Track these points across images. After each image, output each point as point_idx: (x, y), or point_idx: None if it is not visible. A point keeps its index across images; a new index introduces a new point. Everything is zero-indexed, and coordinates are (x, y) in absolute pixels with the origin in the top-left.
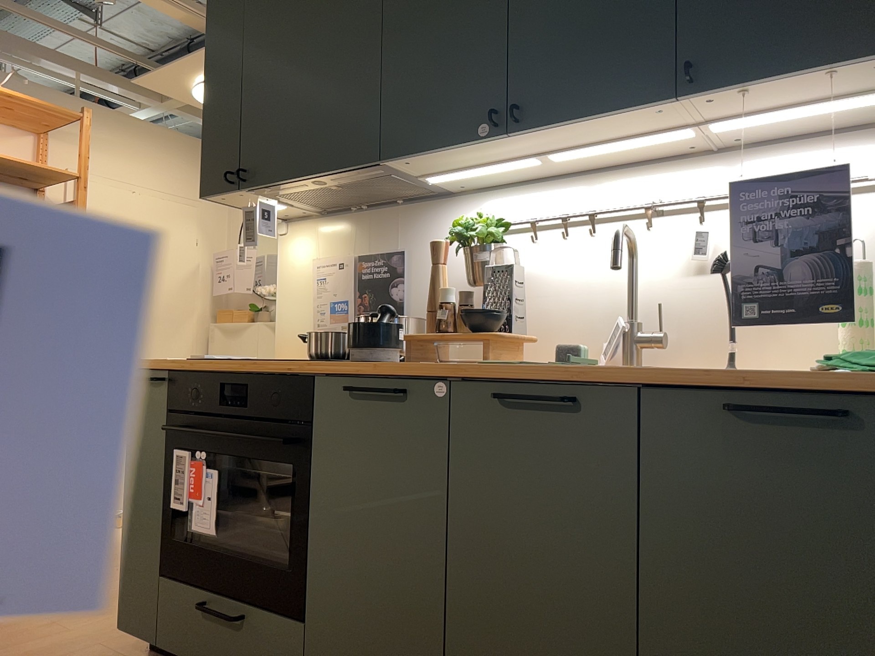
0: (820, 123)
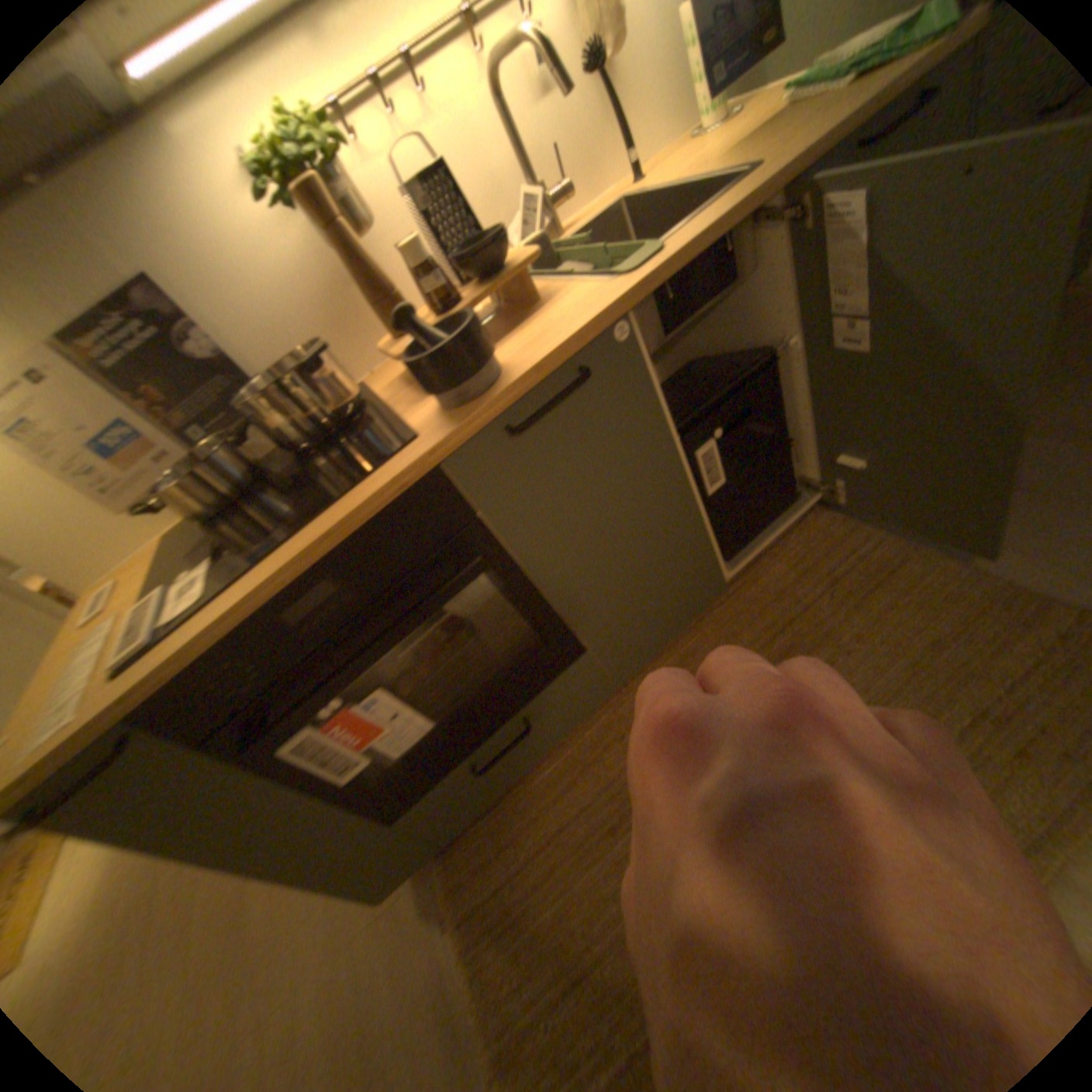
0: None
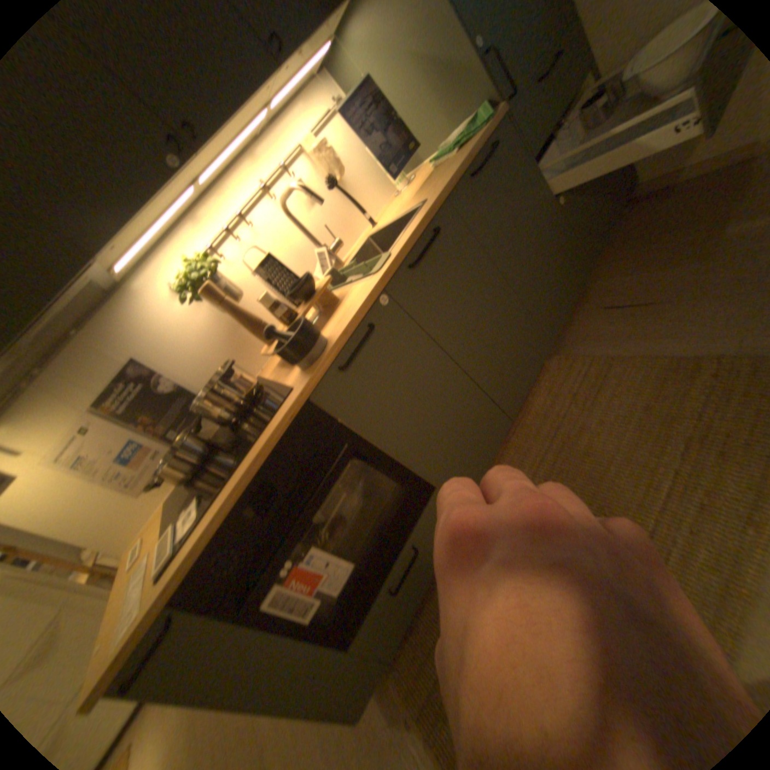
0: (294, 82)
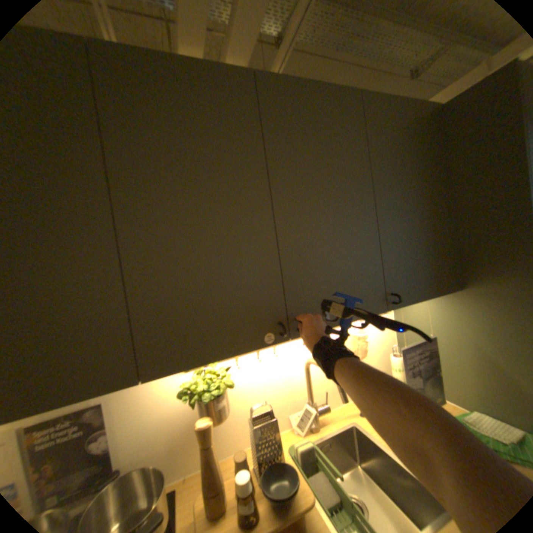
0: None
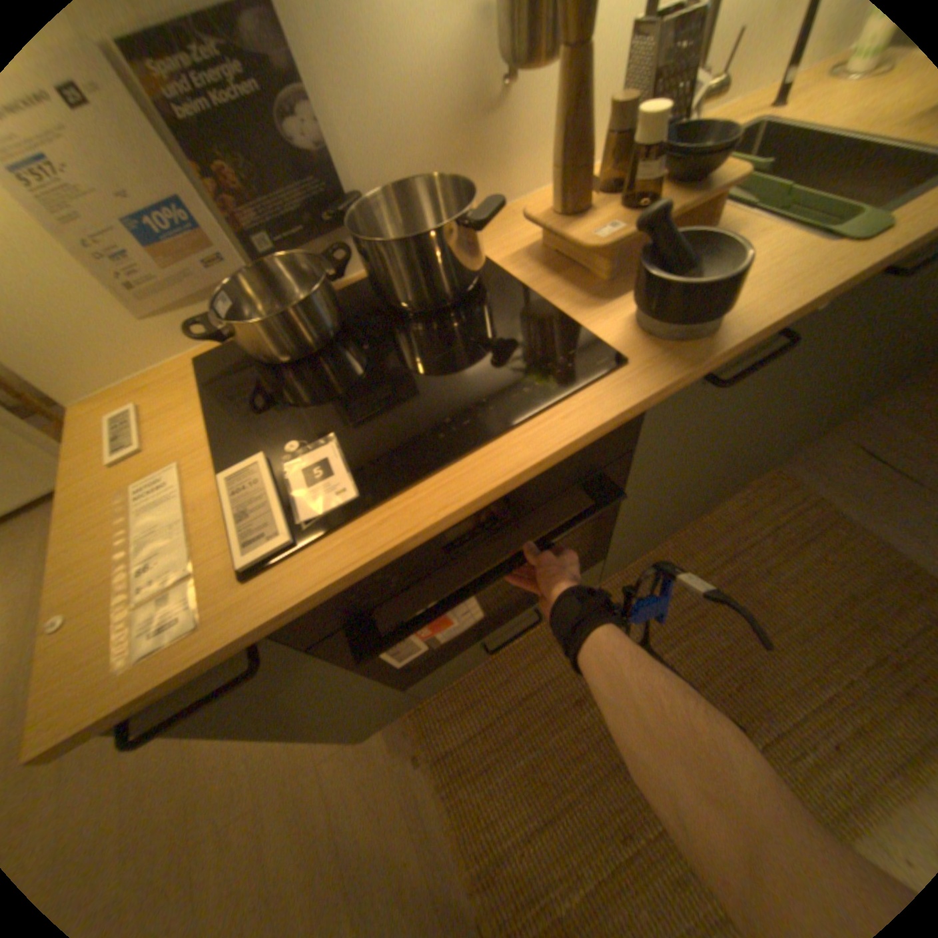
0: None
